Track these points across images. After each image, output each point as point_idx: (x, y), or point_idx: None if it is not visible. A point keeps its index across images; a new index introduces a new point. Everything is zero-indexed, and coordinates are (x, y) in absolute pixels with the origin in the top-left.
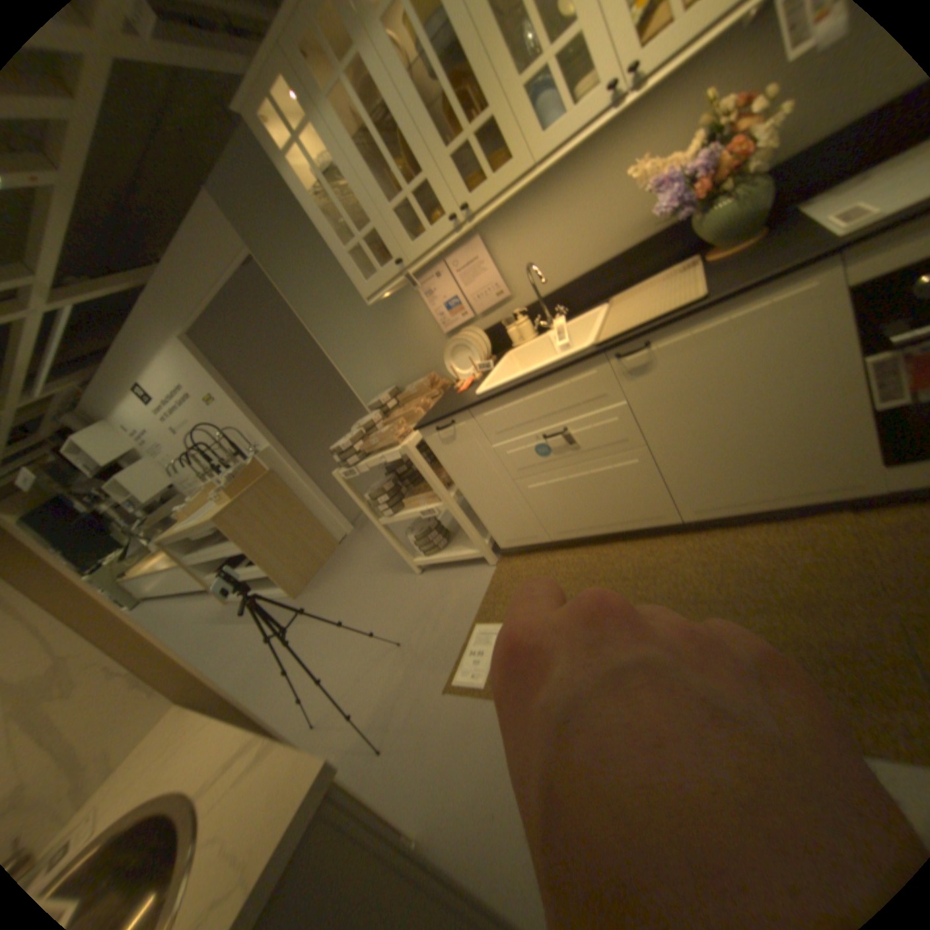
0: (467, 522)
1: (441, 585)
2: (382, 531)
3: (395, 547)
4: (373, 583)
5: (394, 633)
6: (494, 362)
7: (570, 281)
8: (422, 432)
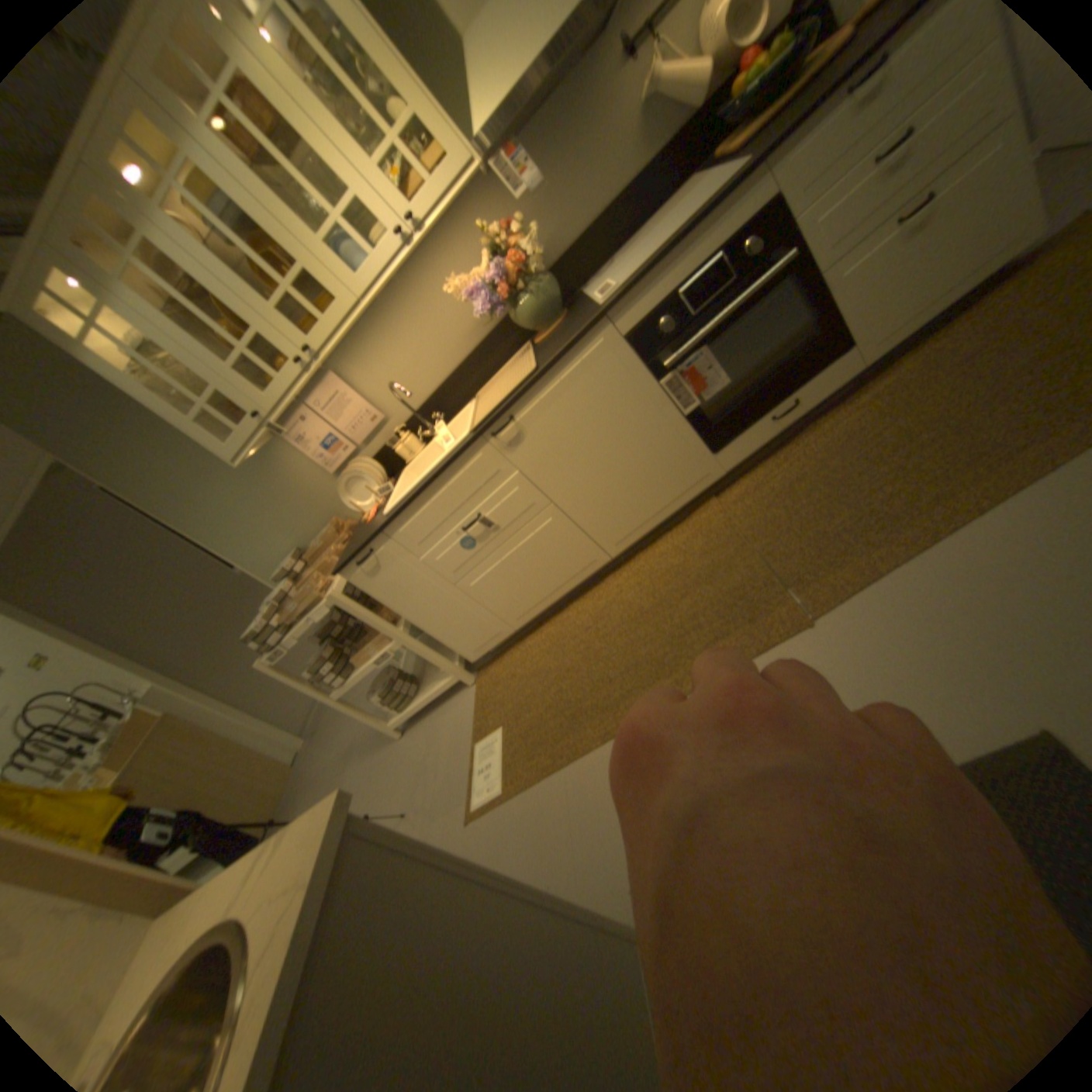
0: (429, 649)
1: (429, 733)
2: (341, 707)
3: (363, 718)
4: (352, 778)
5: (395, 808)
6: (395, 483)
7: (437, 389)
8: (345, 574)
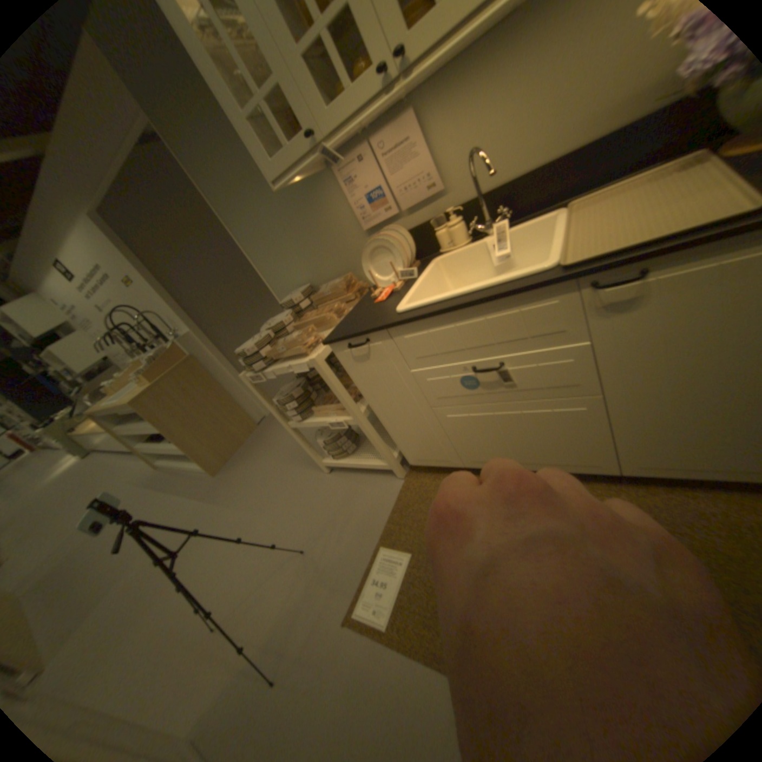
0: (378, 439)
1: (348, 492)
2: (292, 434)
3: (305, 449)
4: (284, 475)
5: (299, 538)
6: (419, 271)
7: (520, 177)
8: (334, 347)
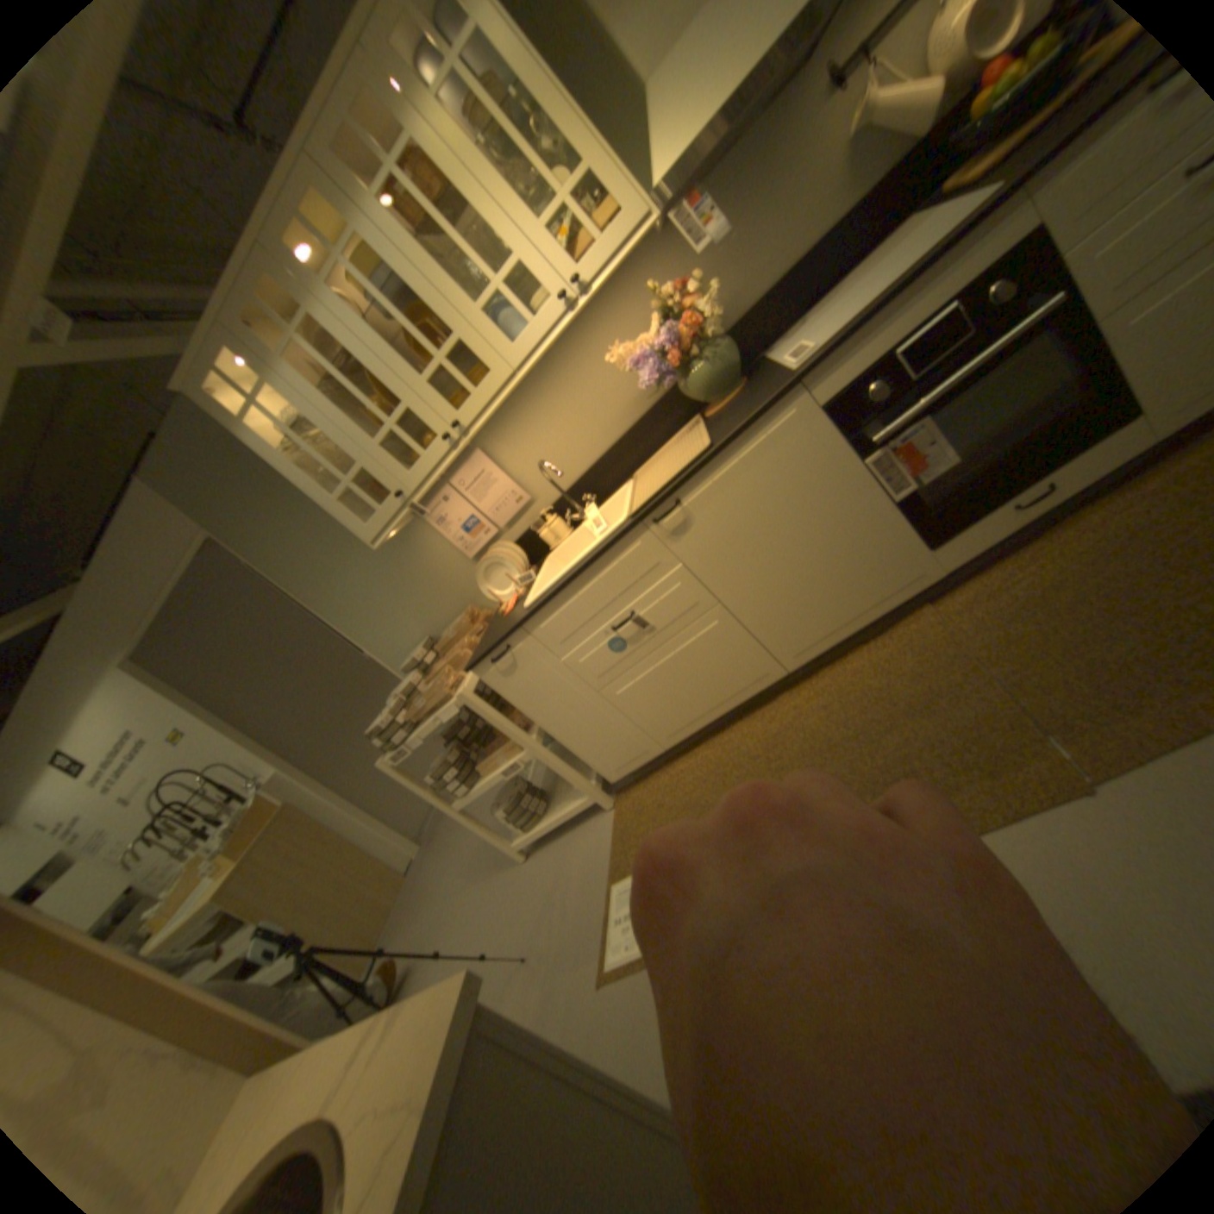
0: (564, 766)
1: (557, 864)
2: (462, 821)
3: (485, 837)
4: (468, 903)
5: (514, 951)
6: (537, 573)
7: (590, 469)
8: (478, 672)
